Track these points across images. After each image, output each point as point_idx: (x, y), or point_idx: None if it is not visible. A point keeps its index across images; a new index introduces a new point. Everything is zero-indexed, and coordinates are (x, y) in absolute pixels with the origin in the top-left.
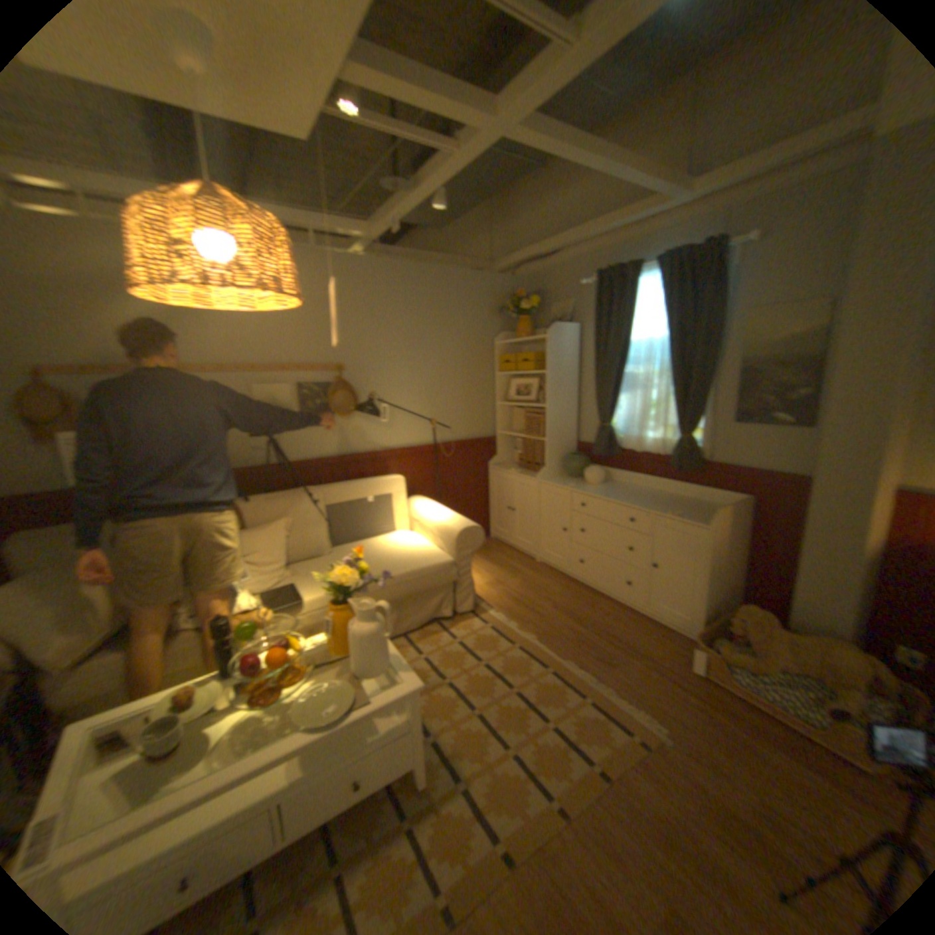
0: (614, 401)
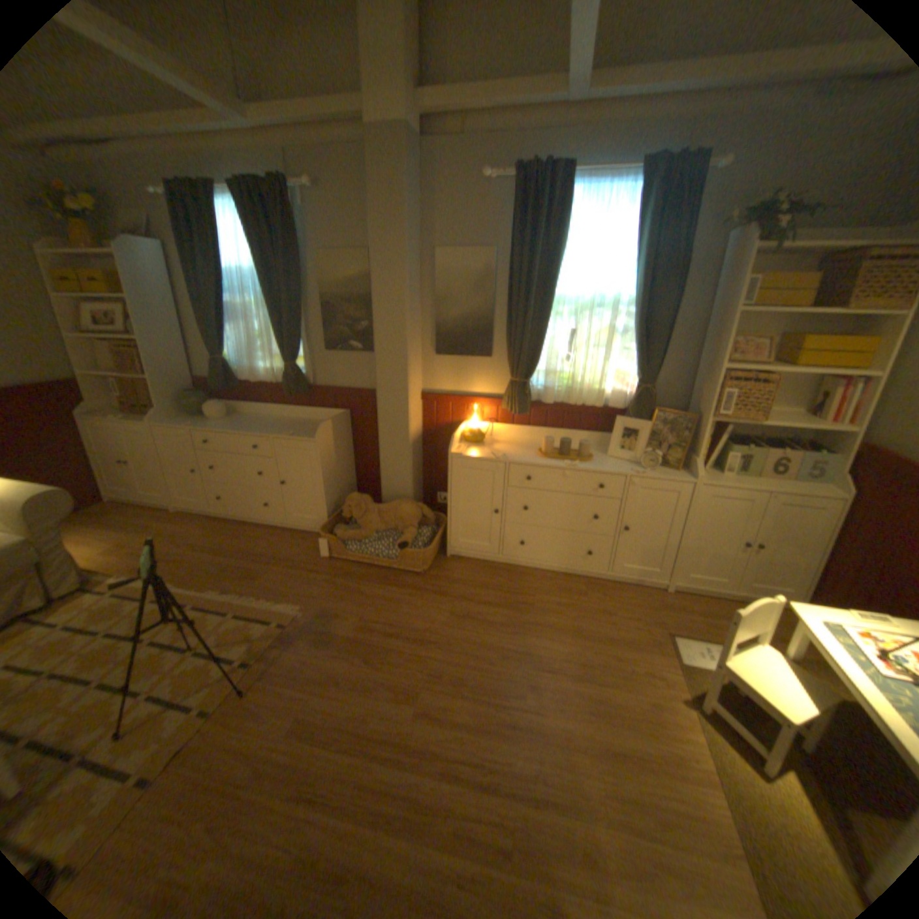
0: (217, 333)
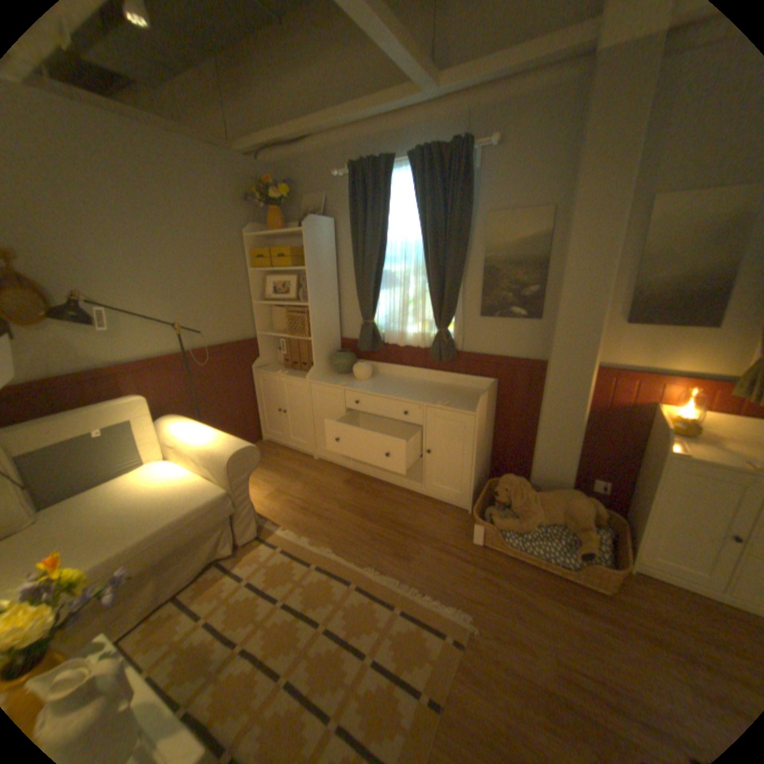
0: (375, 298)
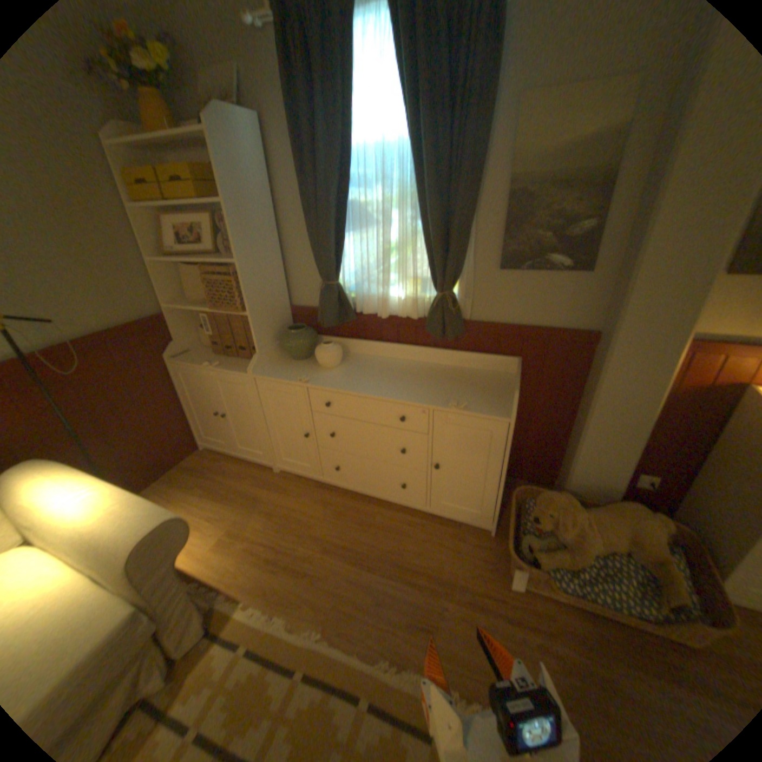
0: (338, 246)
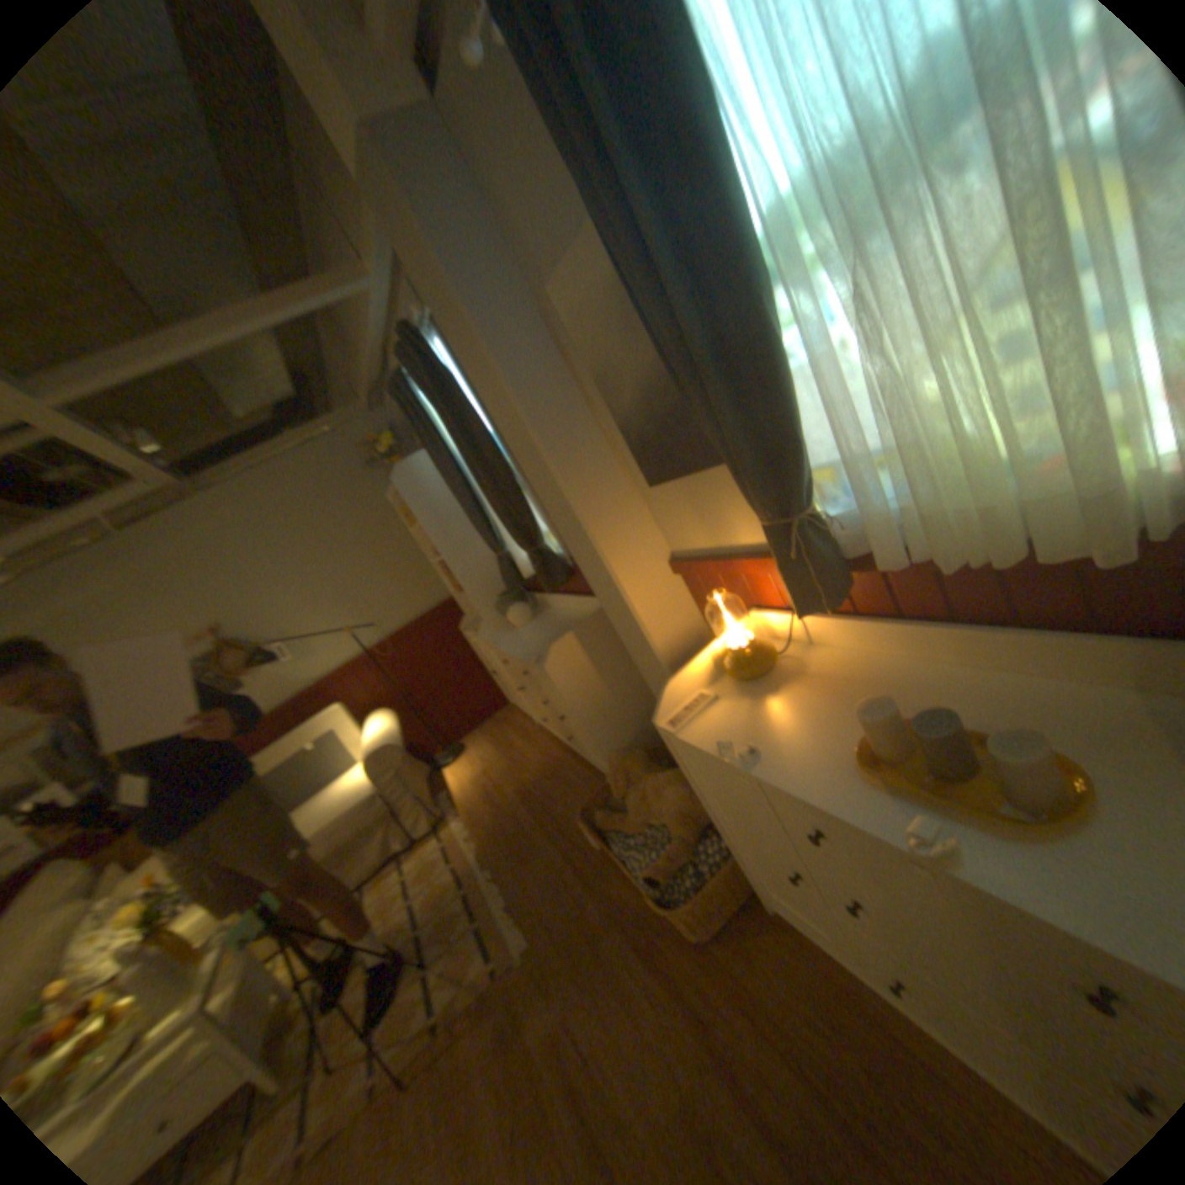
0: (486, 528)
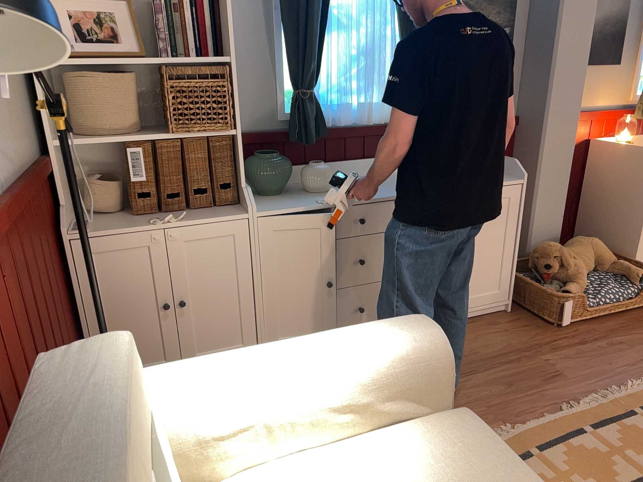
0: (319, 48)
